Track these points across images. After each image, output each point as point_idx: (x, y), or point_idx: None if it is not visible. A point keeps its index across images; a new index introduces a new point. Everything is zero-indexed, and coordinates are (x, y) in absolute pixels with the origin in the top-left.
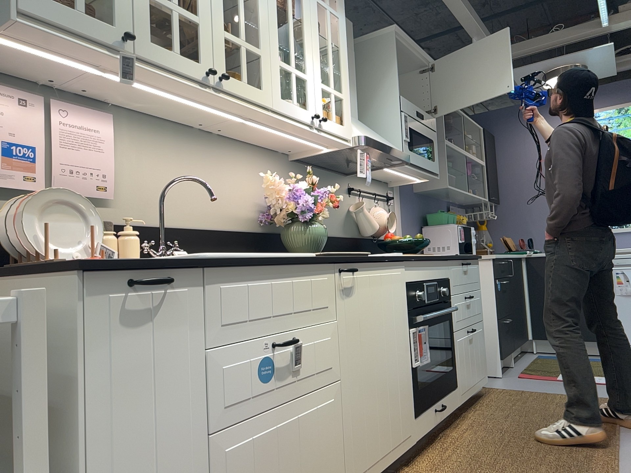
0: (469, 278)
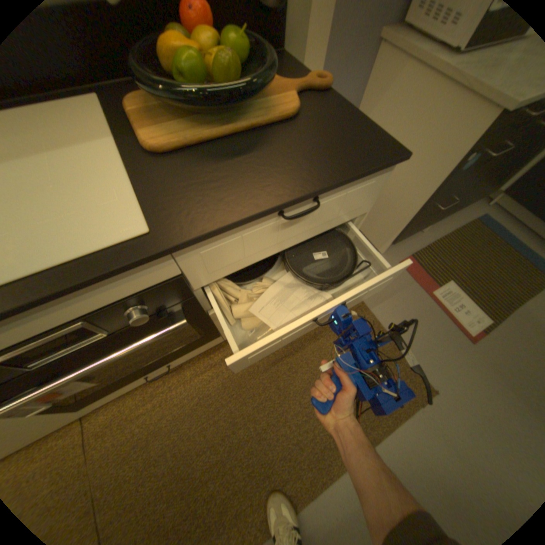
0: (310, 222)
